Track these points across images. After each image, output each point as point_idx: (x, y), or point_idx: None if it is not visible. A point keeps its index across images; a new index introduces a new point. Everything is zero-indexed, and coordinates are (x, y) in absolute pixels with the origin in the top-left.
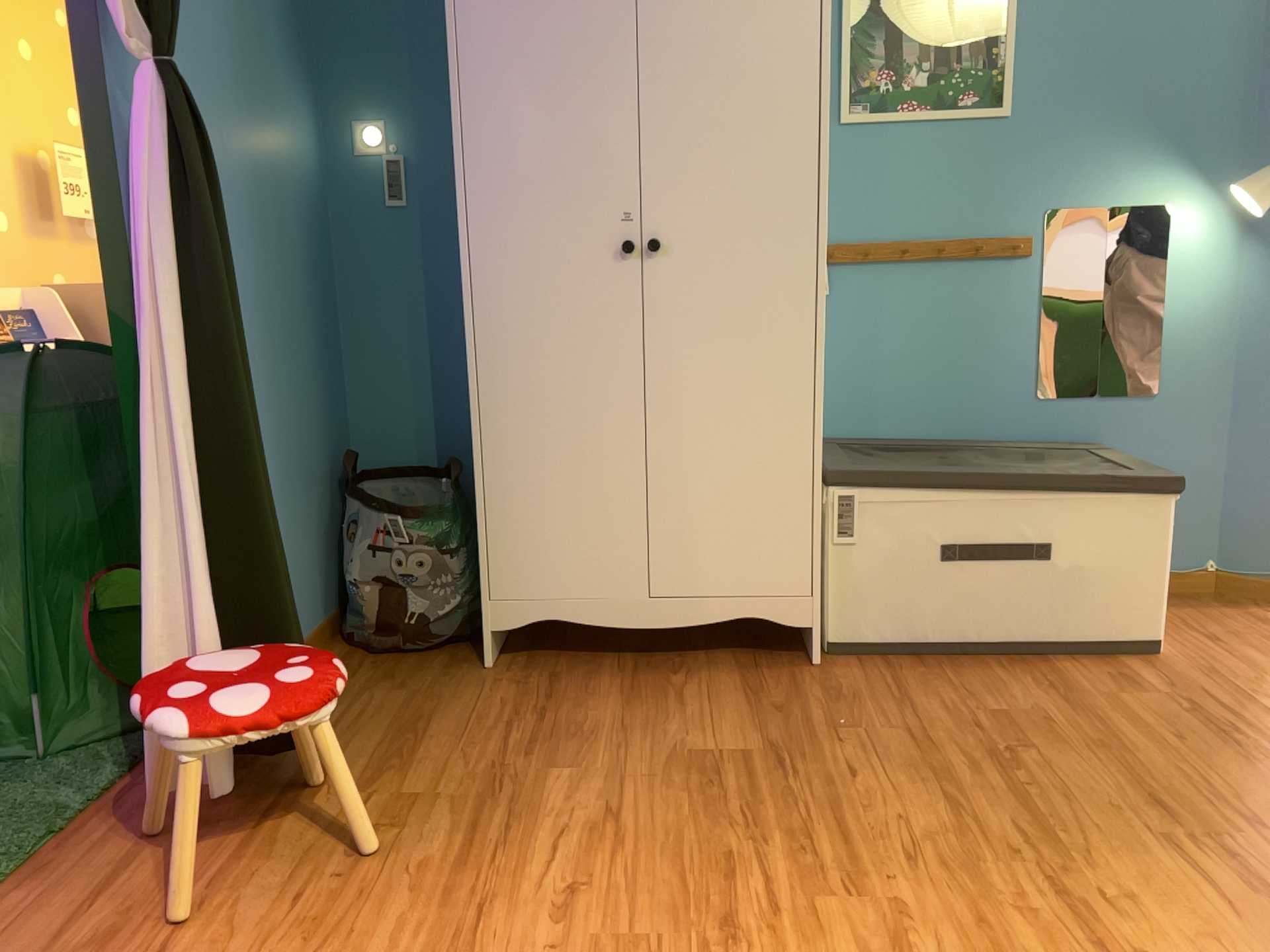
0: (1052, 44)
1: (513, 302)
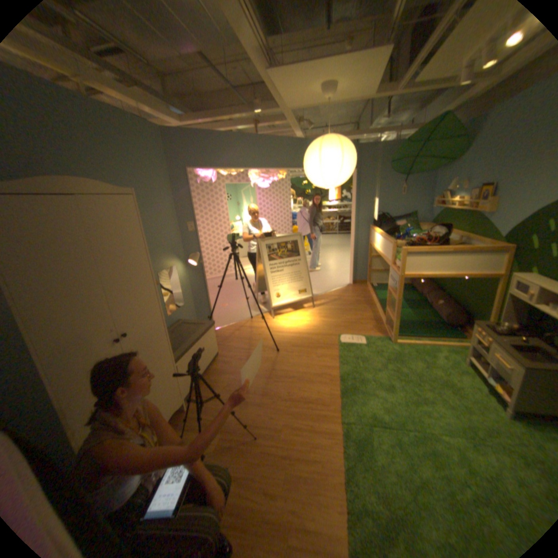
0: (147, 234)
1: (76, 390)
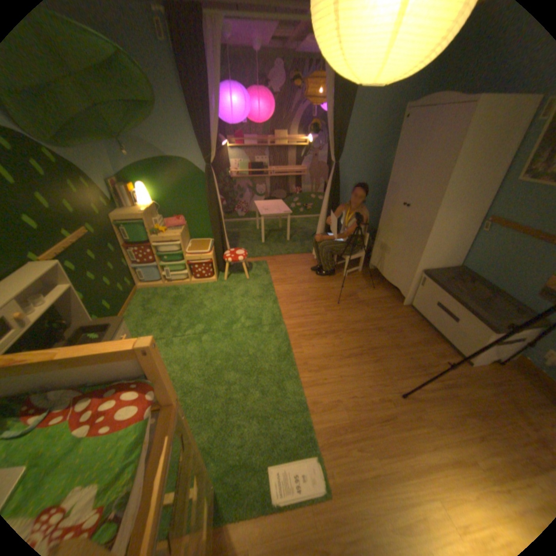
0: None
1: (388, 209)
